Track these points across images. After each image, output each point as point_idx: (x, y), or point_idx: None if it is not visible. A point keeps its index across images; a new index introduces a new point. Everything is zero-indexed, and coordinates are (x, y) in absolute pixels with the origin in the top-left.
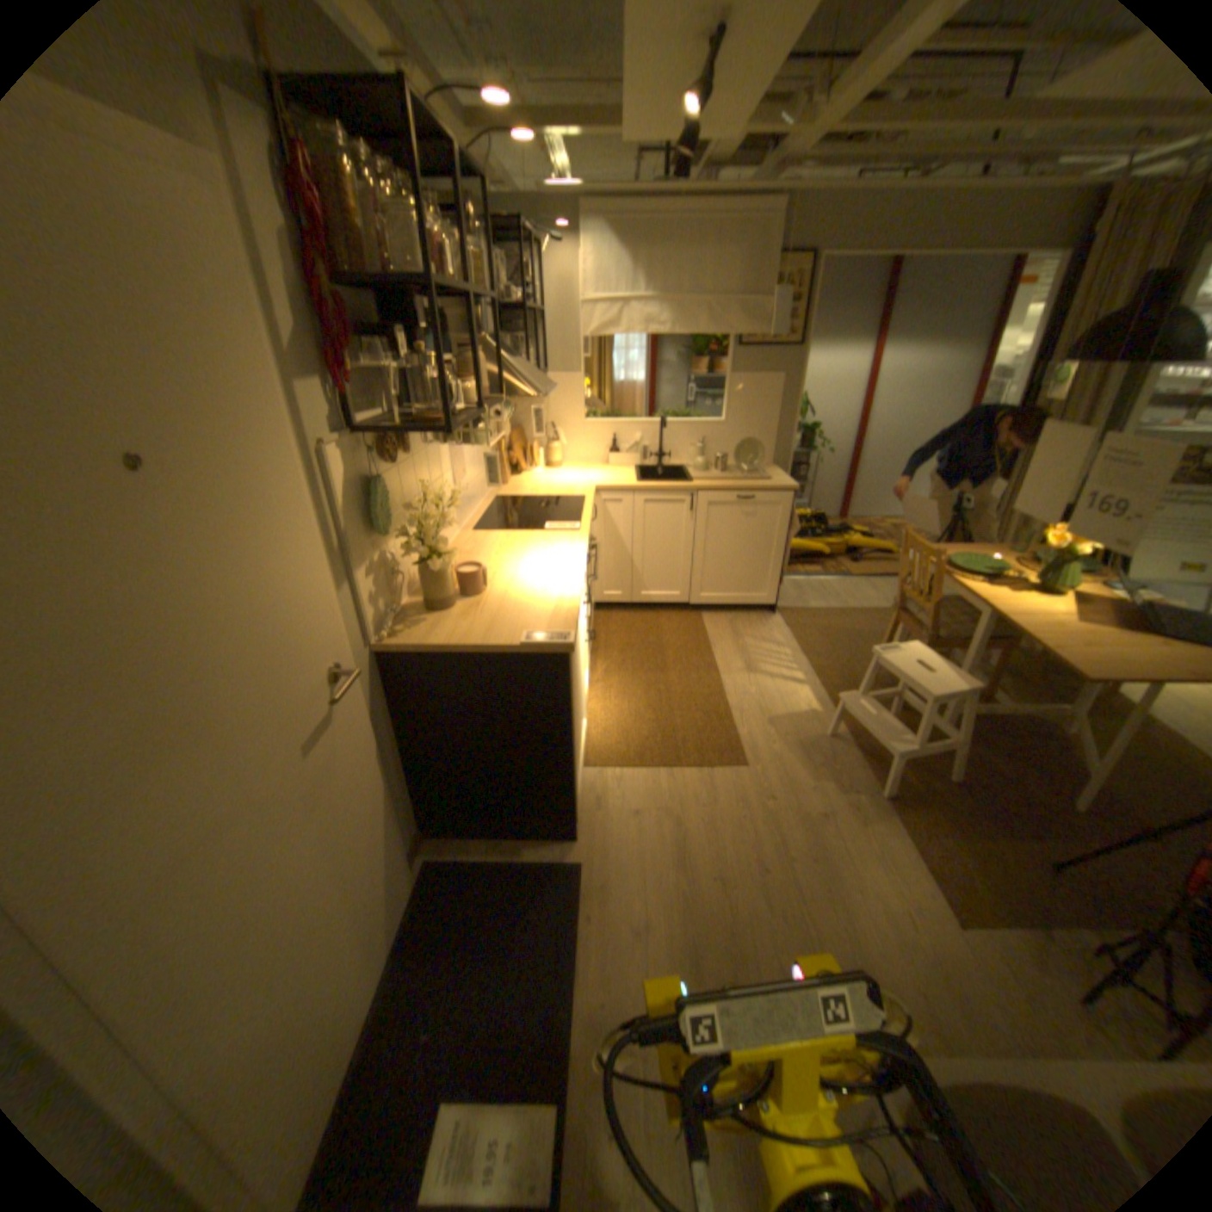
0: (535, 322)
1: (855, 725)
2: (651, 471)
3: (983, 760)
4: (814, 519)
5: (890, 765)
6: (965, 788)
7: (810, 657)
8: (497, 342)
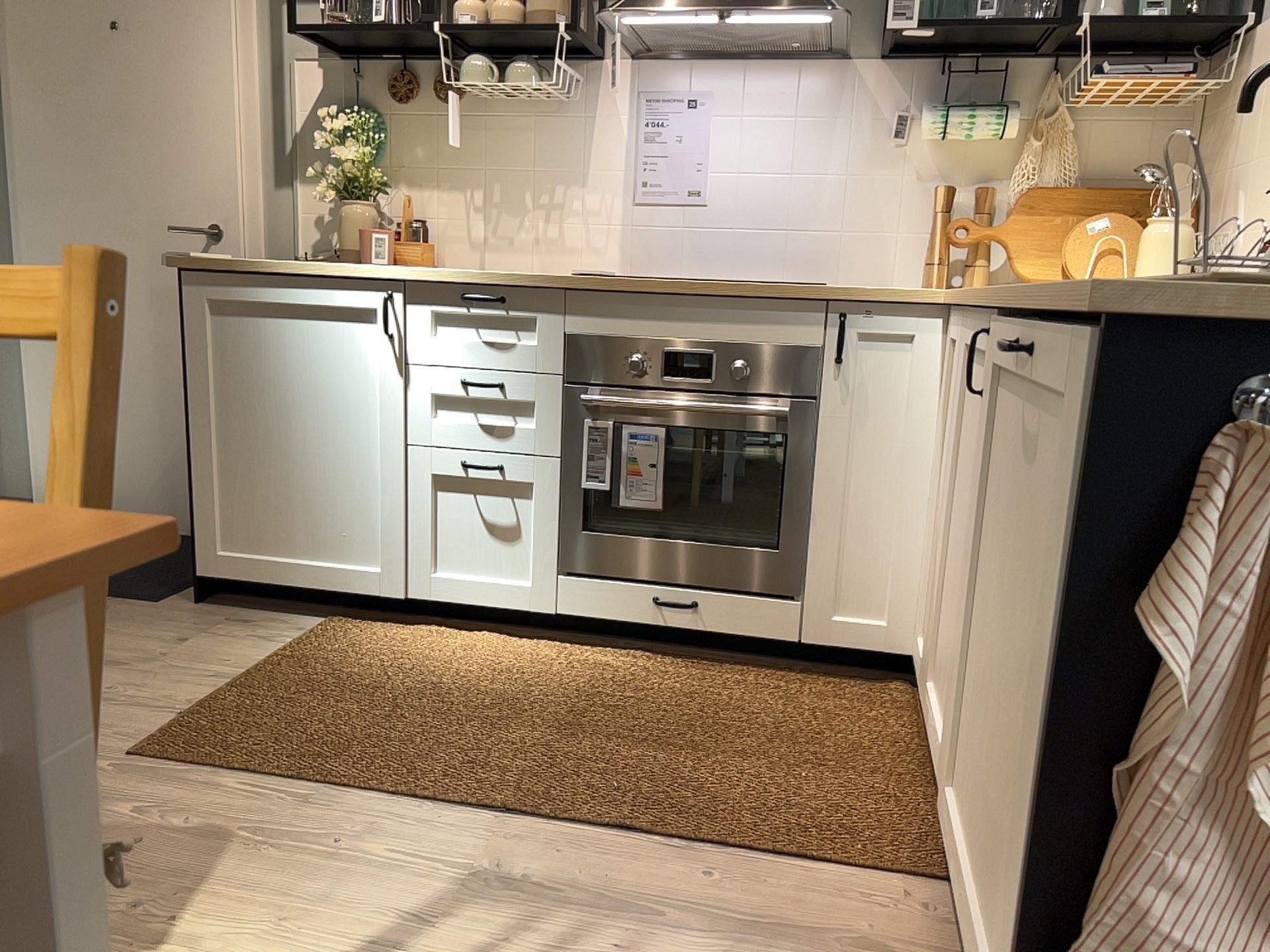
0: None
1: None
2: None
3: None
4: None
5: None
6: None
7: None
8: None
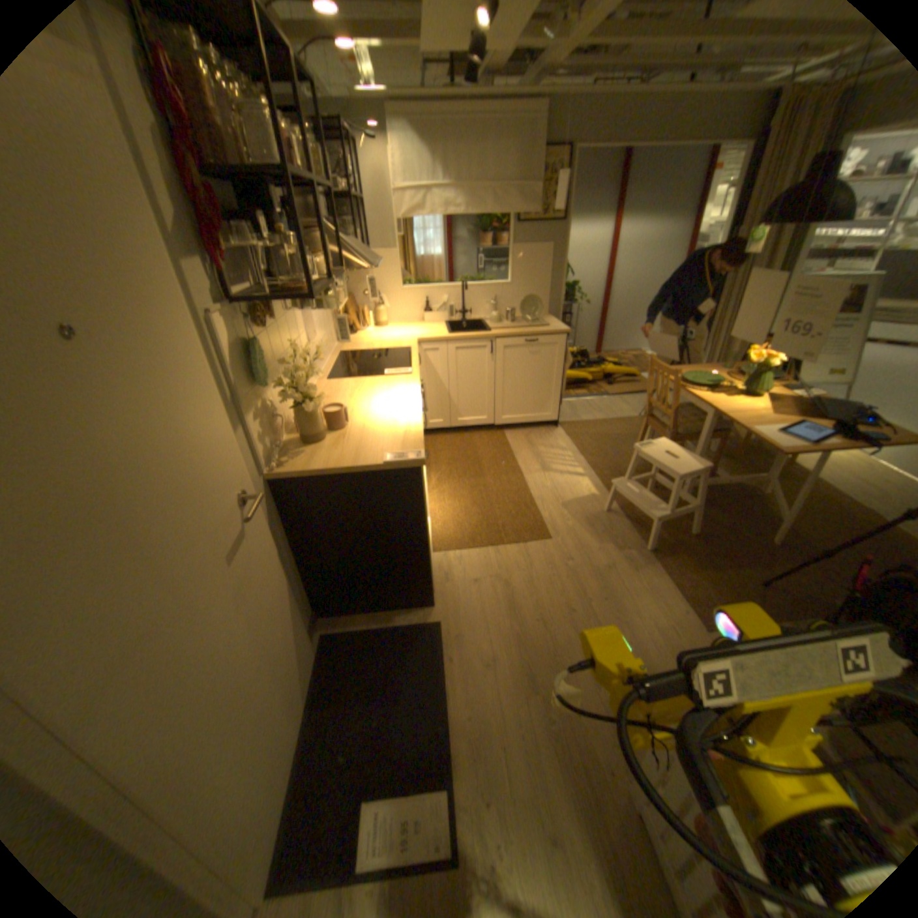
0: (355, 209)
1: (622, 503)
2: (457, 326)
3: (710, 518)
4: (576, 356)
5: (648, 528)
6: (701, 538)
7: (585, 458)
8: (334, 224)
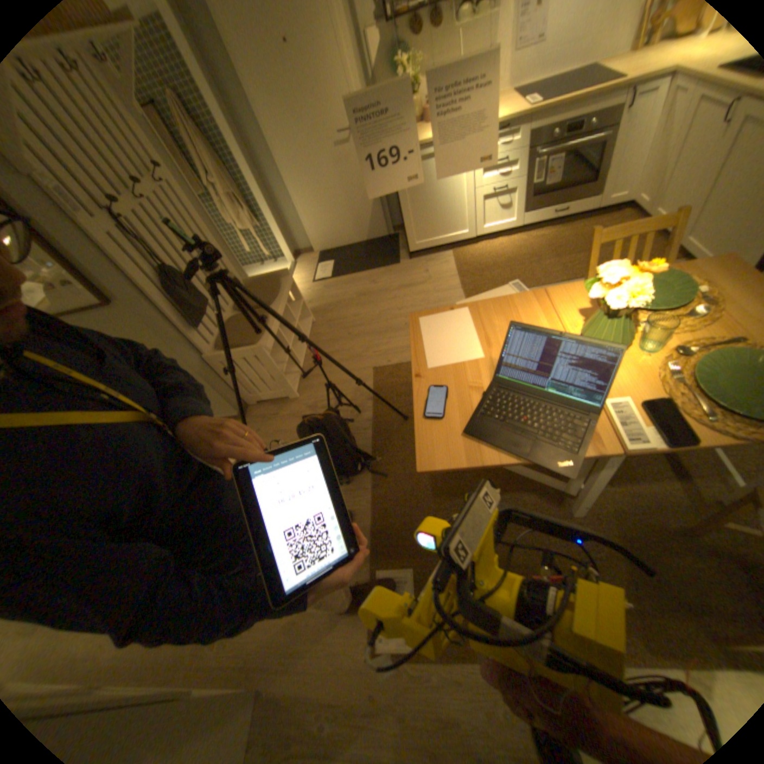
0: None
1: None
2: None
3: None
4: None
5: None
6: None
7: None
8: None
